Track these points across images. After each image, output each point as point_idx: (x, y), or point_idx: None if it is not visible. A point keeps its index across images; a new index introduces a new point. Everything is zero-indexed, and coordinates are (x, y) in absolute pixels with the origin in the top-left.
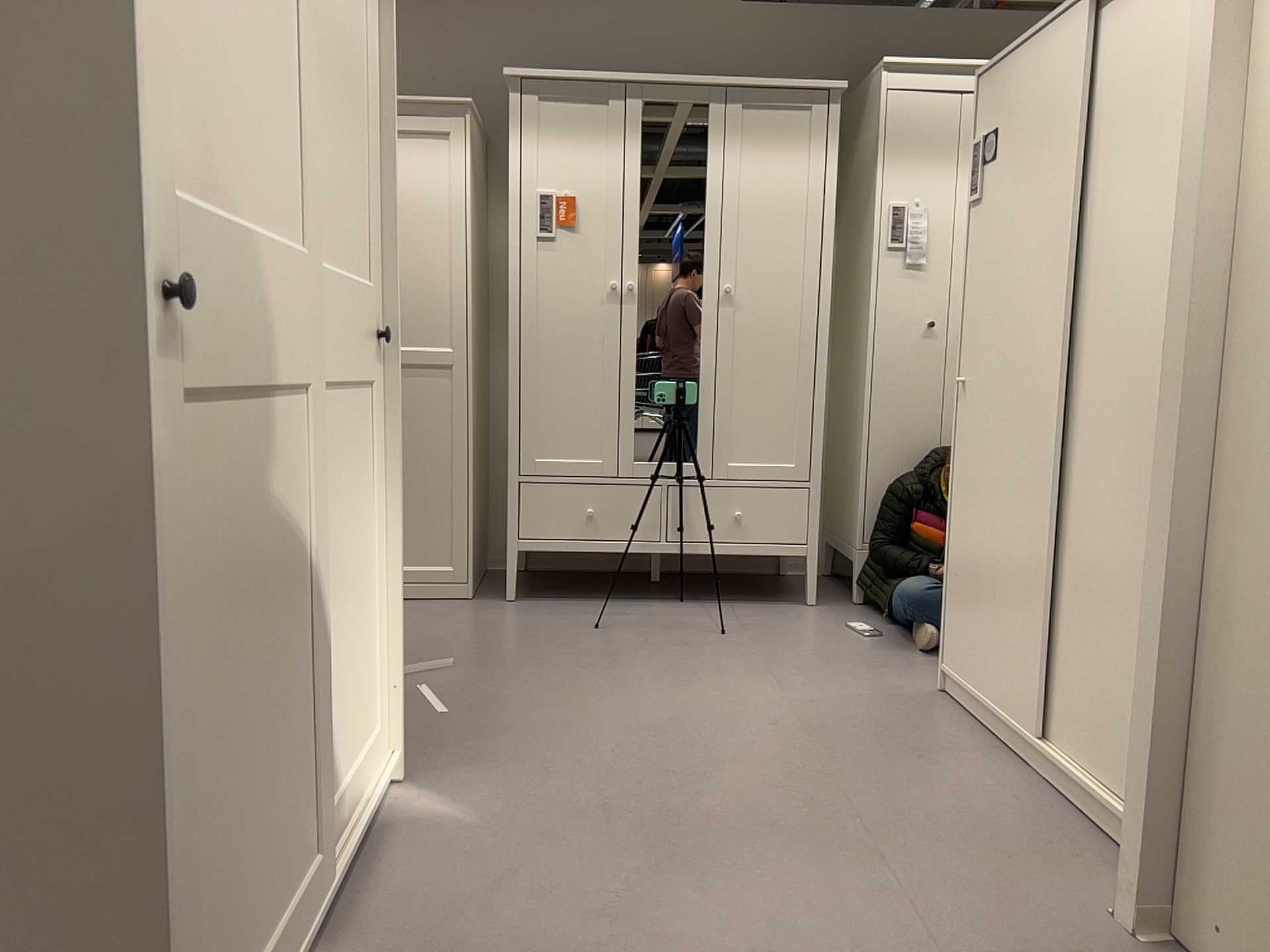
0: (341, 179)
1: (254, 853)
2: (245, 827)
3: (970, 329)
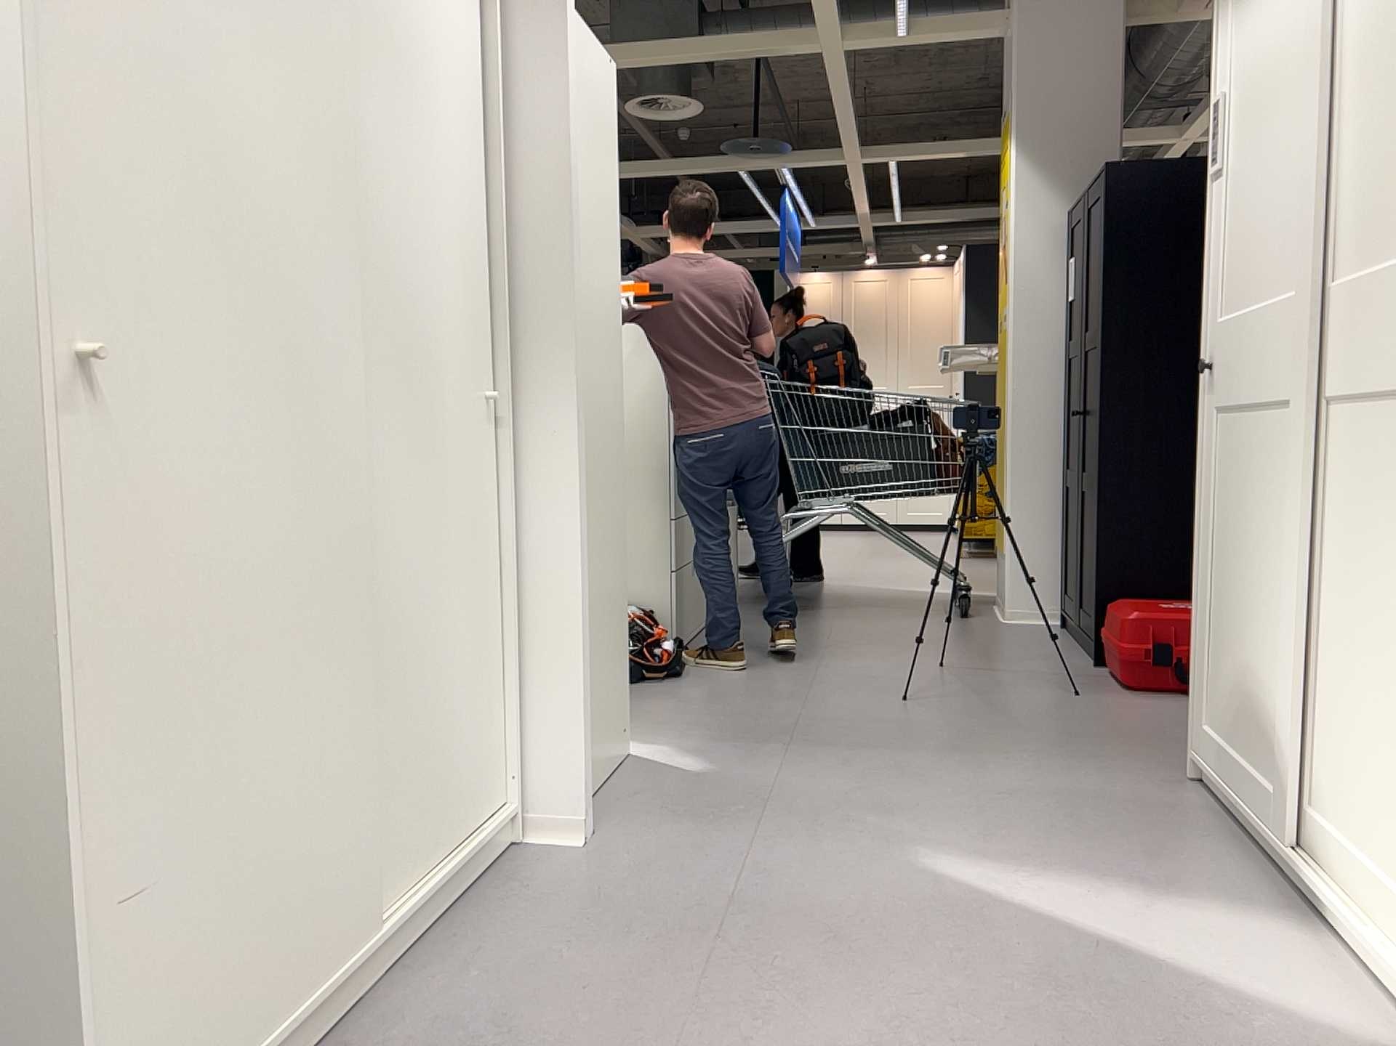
0: None
1: (1235, 686)
2: (1232, 660)
3: (86, 203)
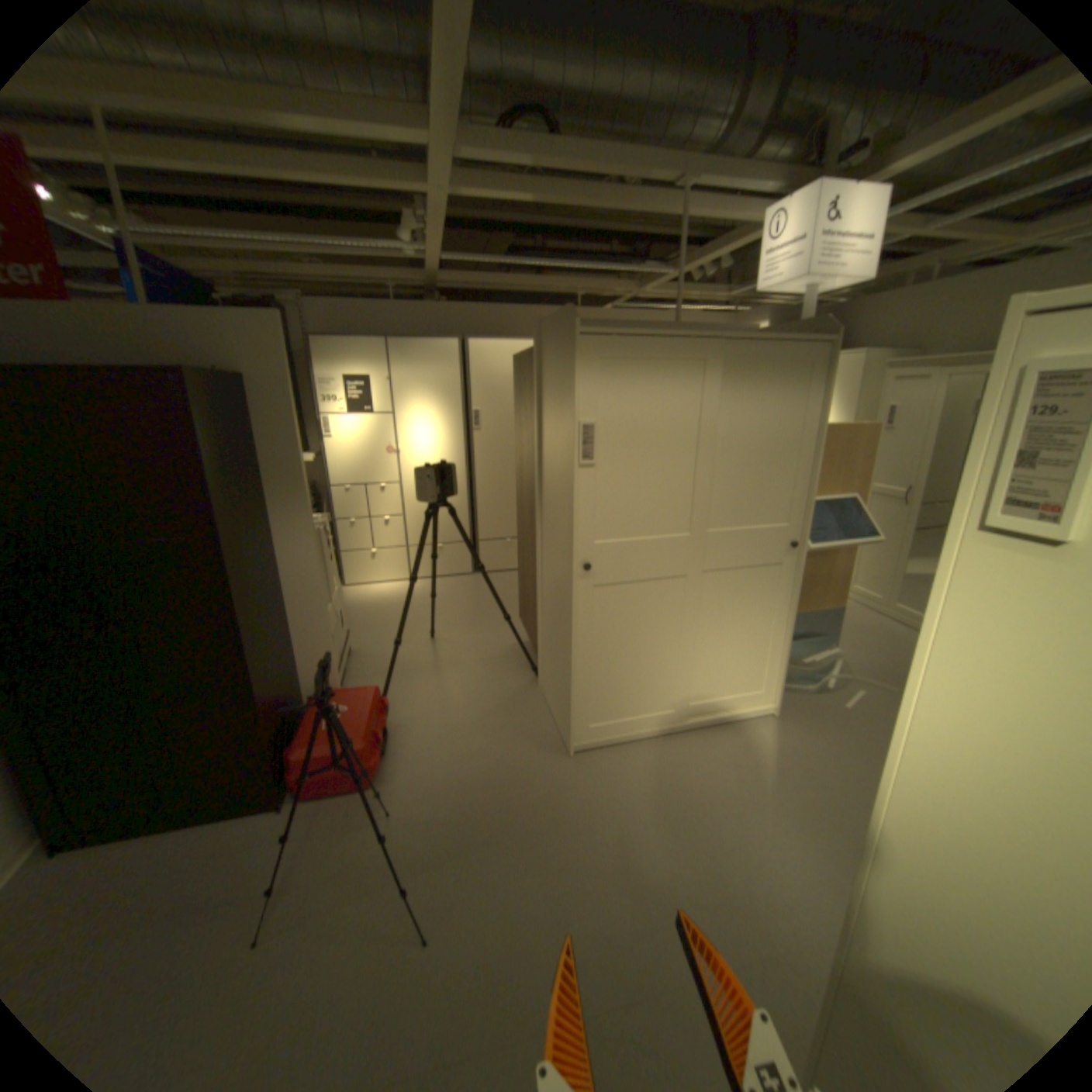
0: (762, 490)
1: (635, 694)
2: (630, 686)
3: None
